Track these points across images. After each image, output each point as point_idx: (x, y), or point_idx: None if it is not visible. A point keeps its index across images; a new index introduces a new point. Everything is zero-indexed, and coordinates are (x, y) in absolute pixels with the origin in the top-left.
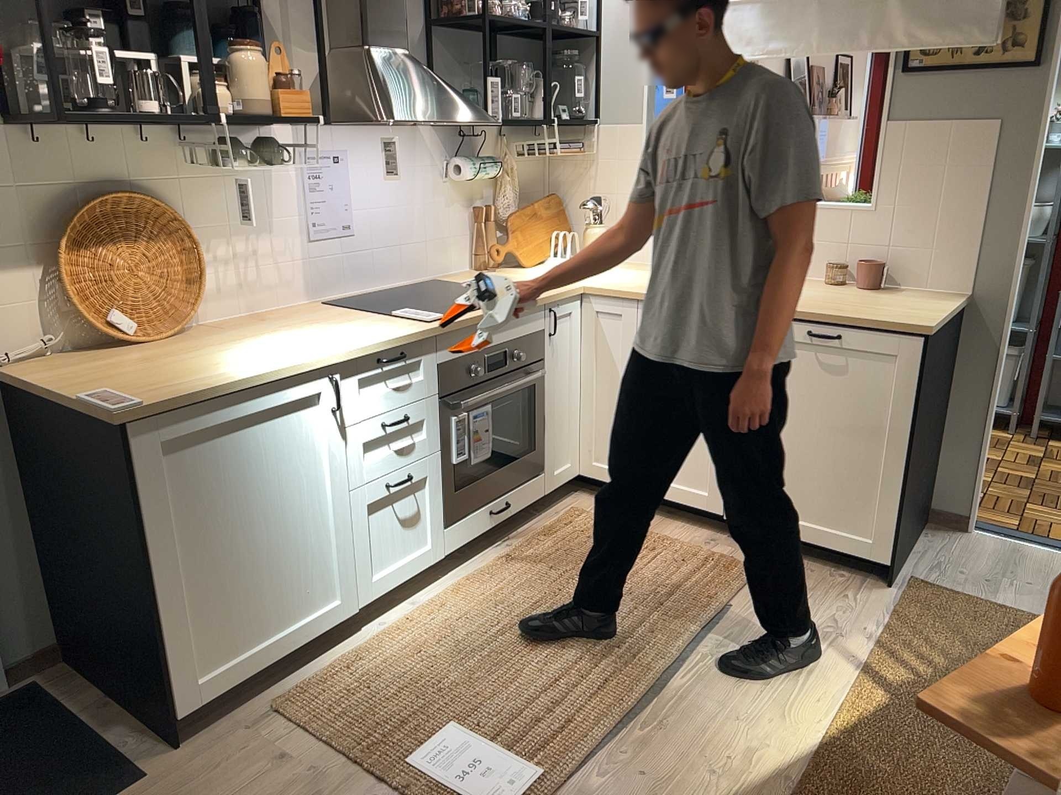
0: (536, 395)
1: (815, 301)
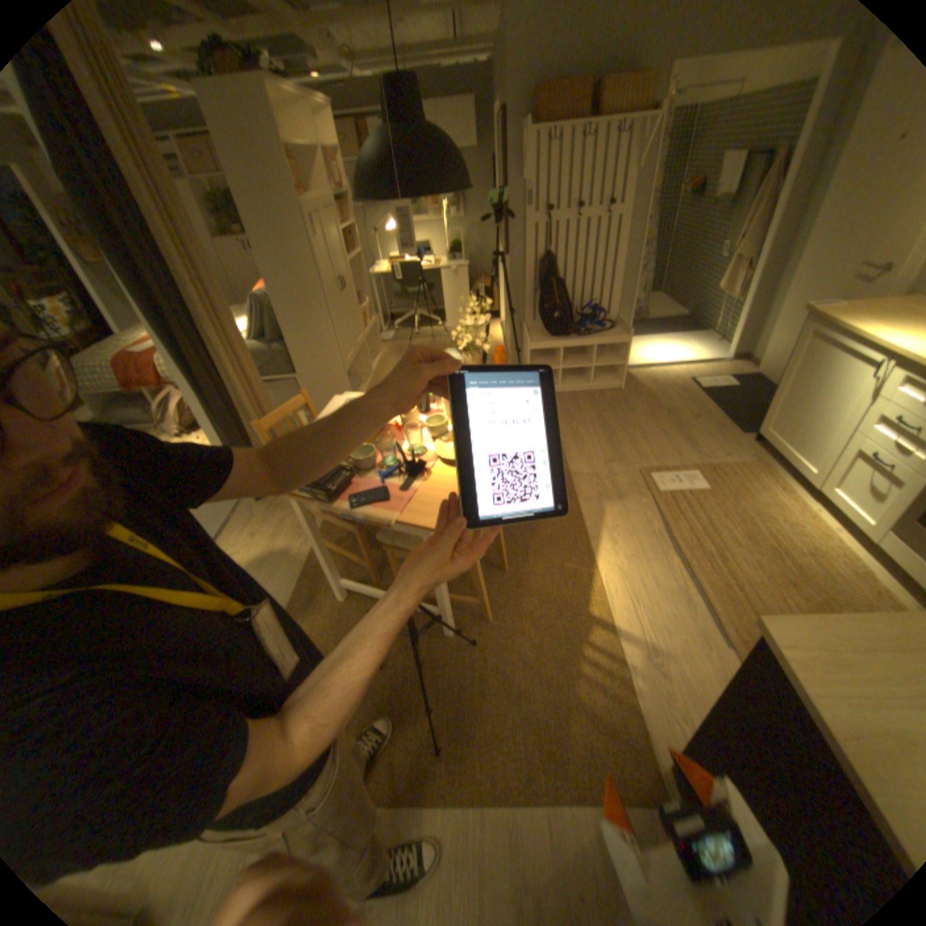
0: None
1: None
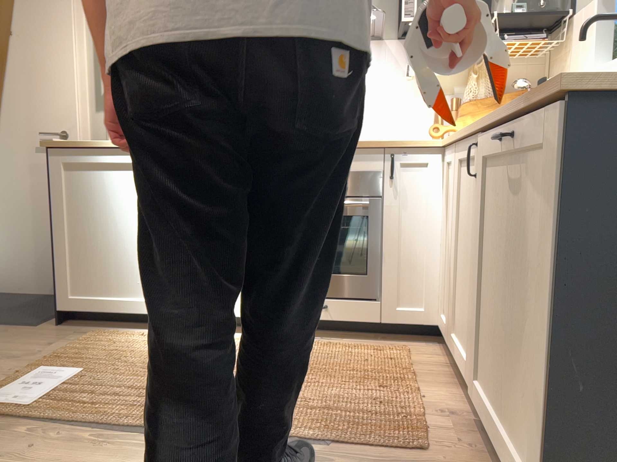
0: (371, 226)
1: None
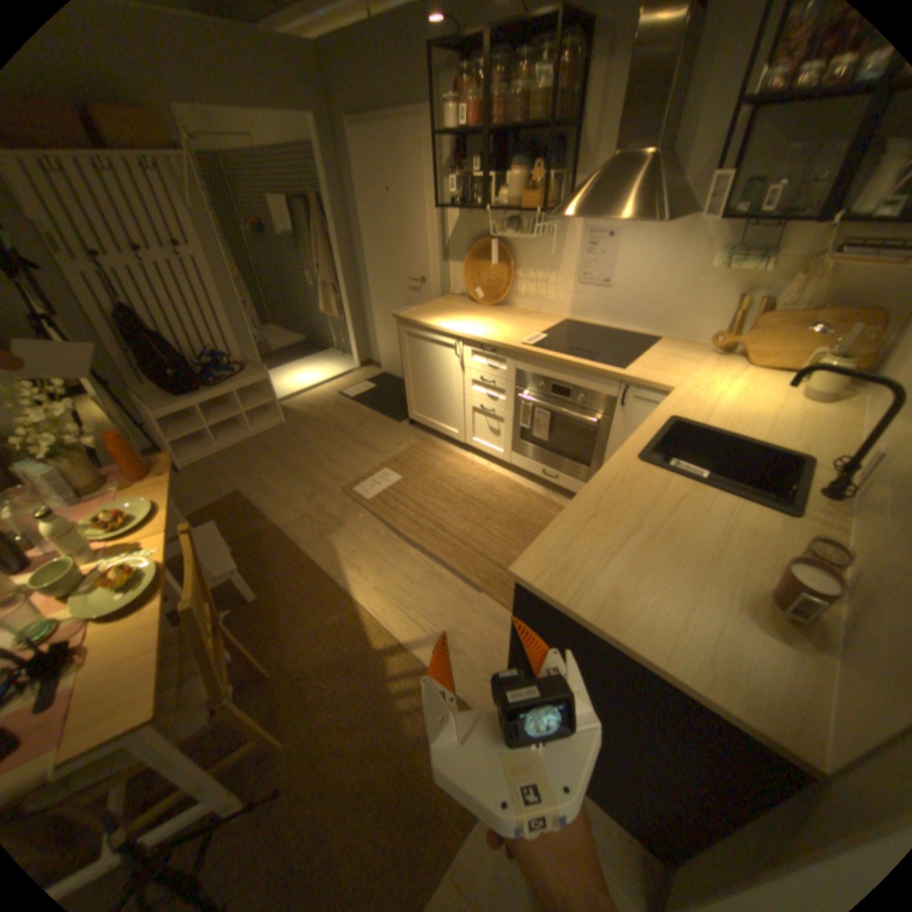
0: (597, 435)
1: (644, 513)
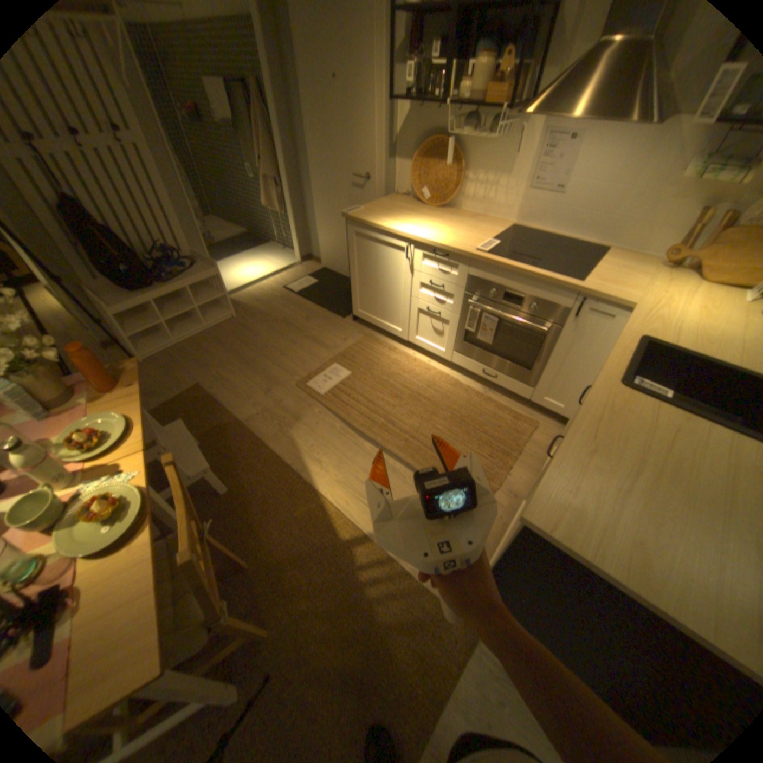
0: (543, 343)
1: (643, 448)
